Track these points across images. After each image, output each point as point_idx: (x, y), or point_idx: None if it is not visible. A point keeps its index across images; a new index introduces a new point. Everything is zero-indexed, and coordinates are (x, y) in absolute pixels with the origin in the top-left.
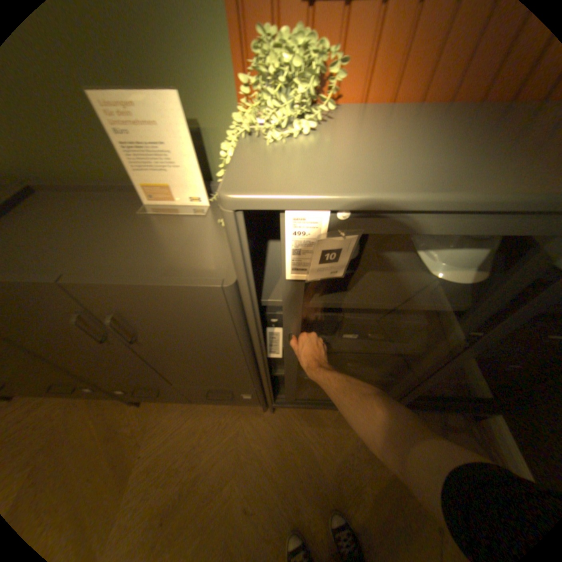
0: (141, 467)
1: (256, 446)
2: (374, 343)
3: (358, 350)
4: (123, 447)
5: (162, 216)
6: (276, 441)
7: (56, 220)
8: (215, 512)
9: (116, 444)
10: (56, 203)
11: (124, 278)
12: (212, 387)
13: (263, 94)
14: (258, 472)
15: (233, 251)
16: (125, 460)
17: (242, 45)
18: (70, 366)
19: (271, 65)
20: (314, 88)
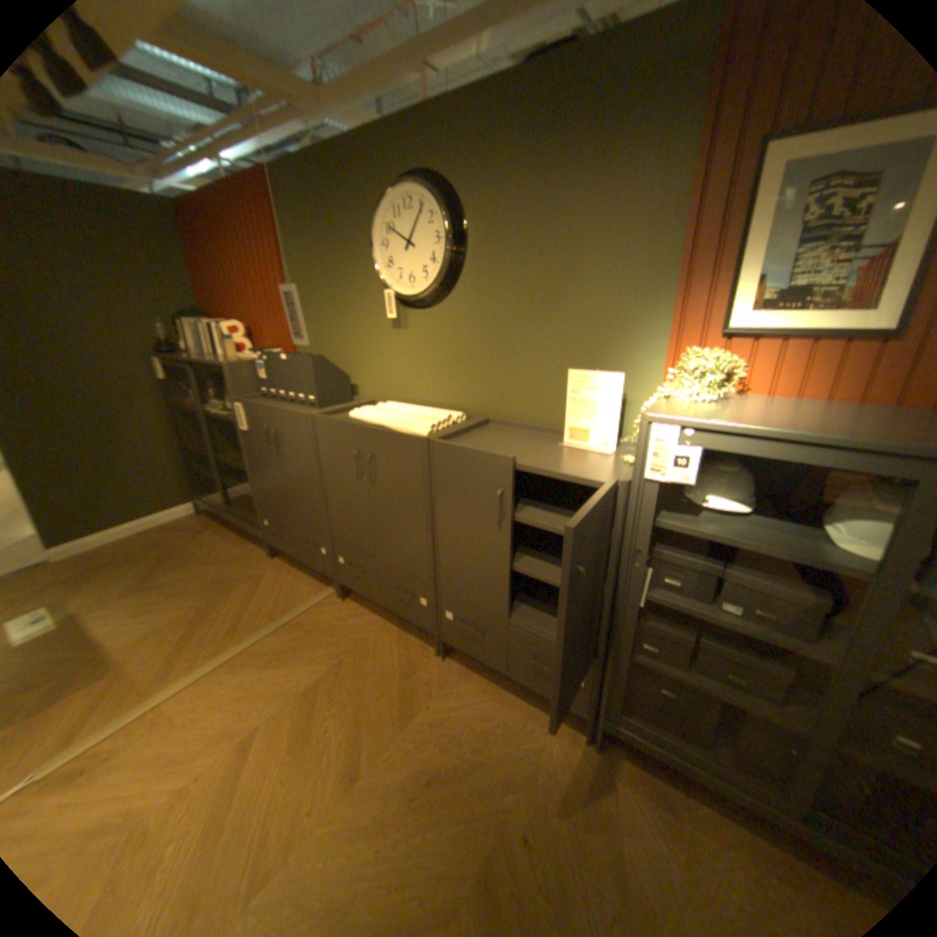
0: (426, 718)
1: (563, 777)
2: (765, 630)
3: (740, 628)
4: (416, 689)
5: (574, 451)
6: (593, 789)
7: (501, 439)
8: (488, 815)
9: (410, 682)
10: (500, 431)
11: (553, 465)
12: (548, 638)
13: (682, 379)
14: (557, 808)
15: (636, 455)
16: (413, 703)
17: (675, 355)
18: (444, 554)
19: (691, 365)
20: (720, 379)
